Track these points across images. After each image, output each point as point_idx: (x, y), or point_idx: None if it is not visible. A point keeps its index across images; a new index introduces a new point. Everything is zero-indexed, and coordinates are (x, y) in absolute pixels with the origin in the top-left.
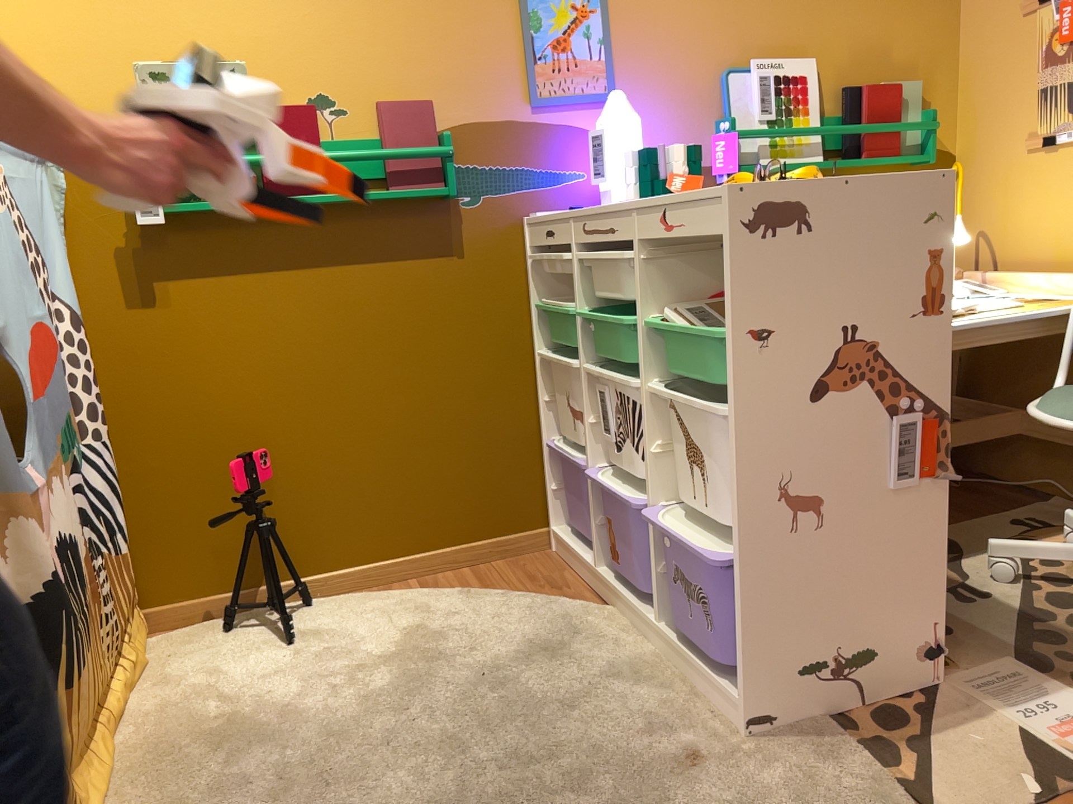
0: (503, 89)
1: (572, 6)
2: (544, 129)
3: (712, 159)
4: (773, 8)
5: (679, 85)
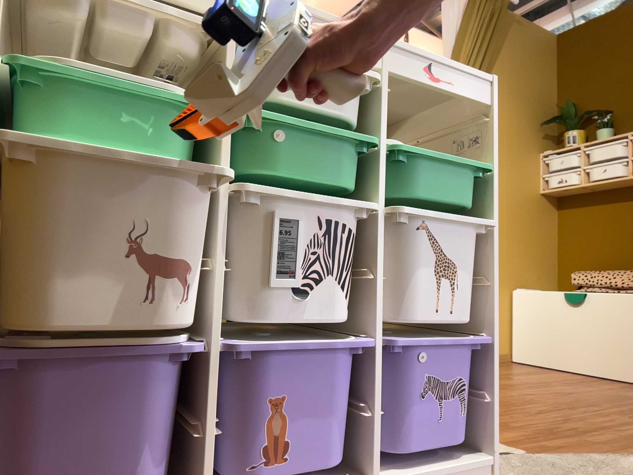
0: None
1: None
2: None
3: None
4: None
5: None
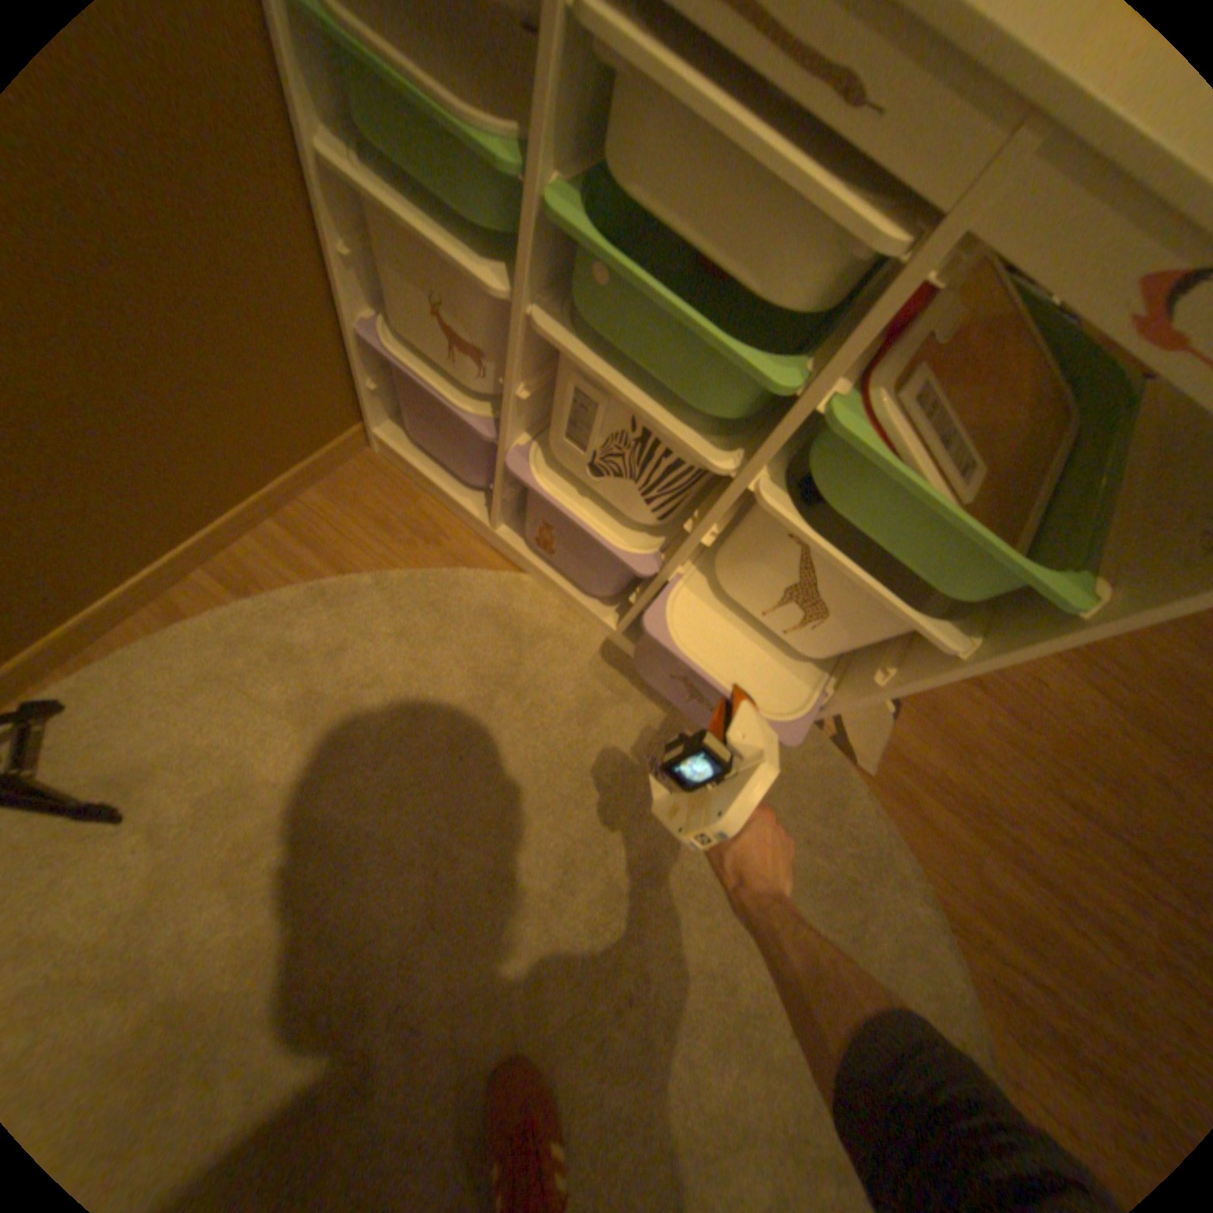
0: None
1: None
2: None
3: None
4: None
5: None
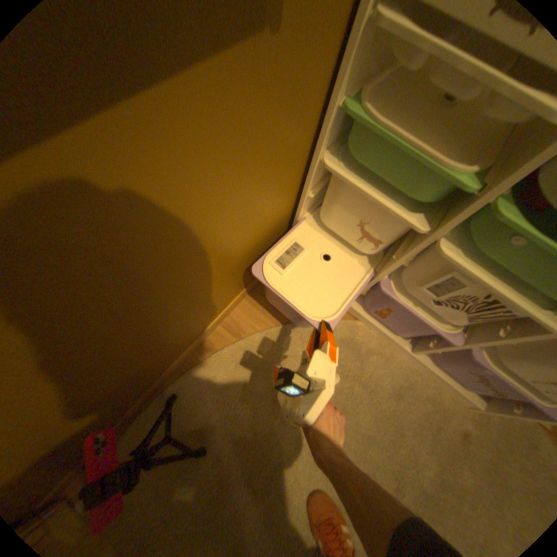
0: None
1: None
2: None
3: None
4: None
5: None
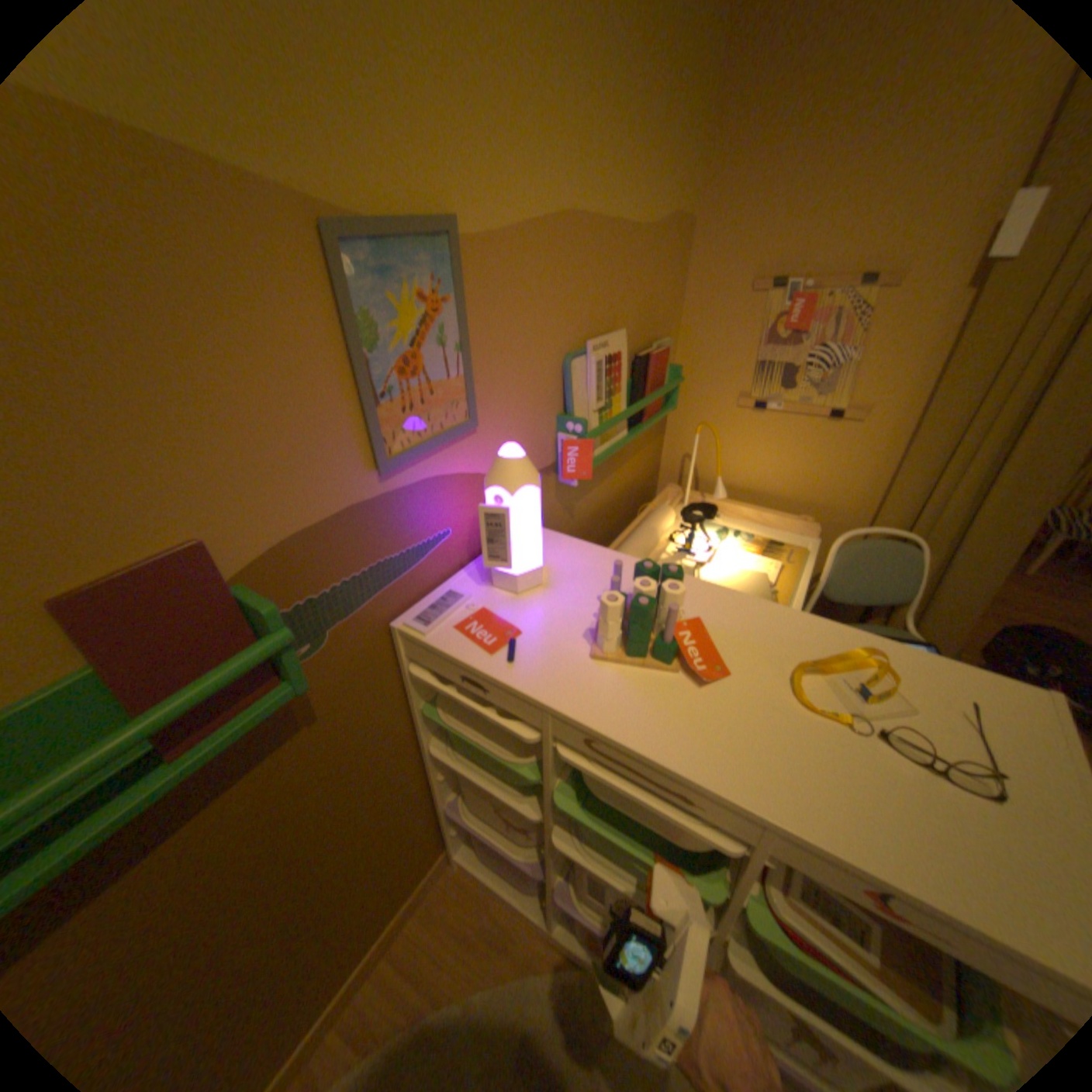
0: (333, 462)
1: (420, 290)
2: (399, 497)
3: (556, 457)
4: (603, 270)
5: (533, 383)
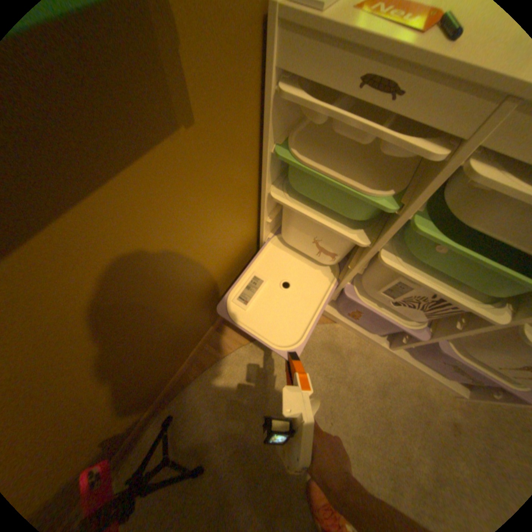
0: None
1: None
2: None
3: None
4: None
5: None
